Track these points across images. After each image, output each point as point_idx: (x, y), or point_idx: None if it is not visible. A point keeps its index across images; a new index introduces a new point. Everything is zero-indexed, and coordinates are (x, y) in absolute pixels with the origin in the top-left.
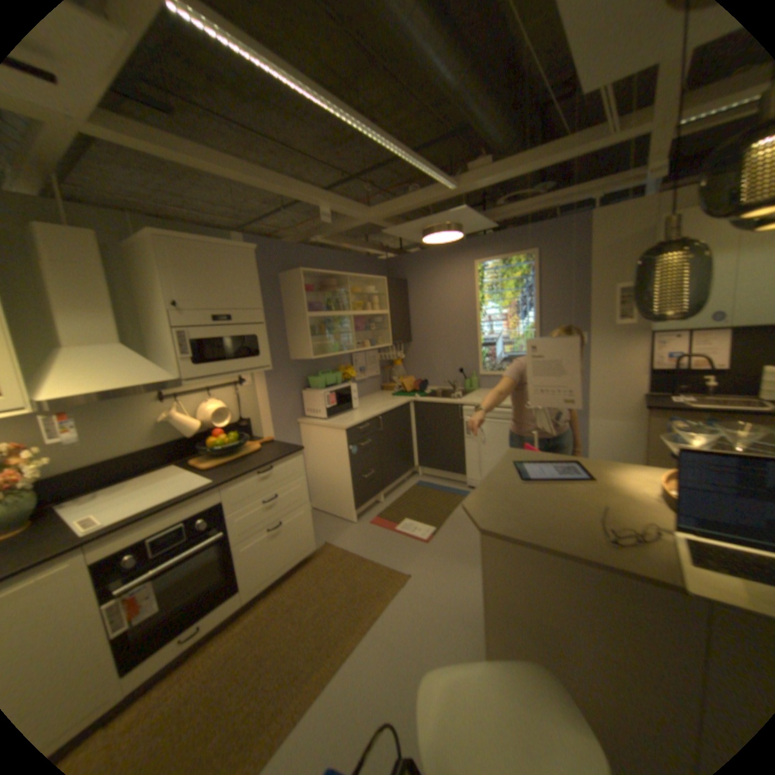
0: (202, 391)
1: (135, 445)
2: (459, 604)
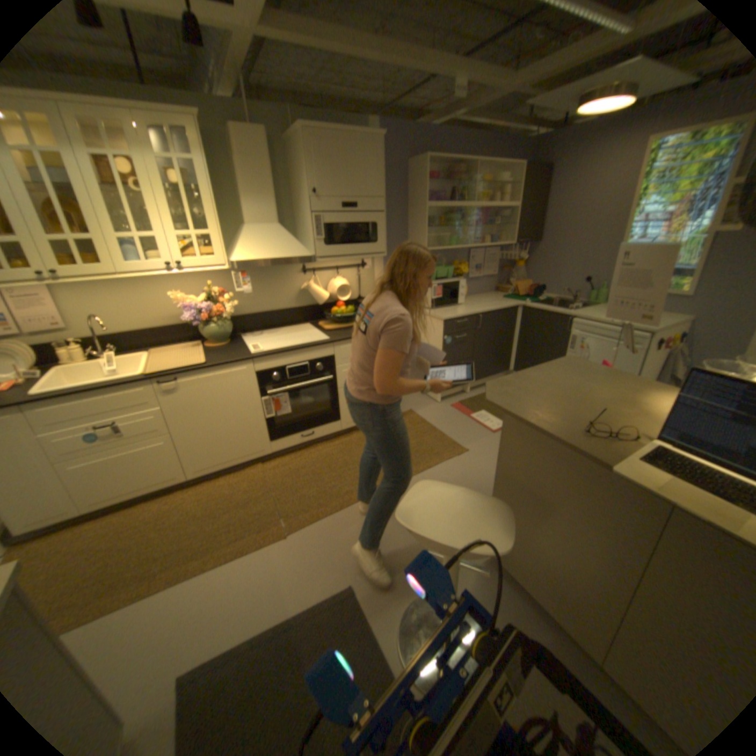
0: (332, 270)
1: (285, 304)
2: None
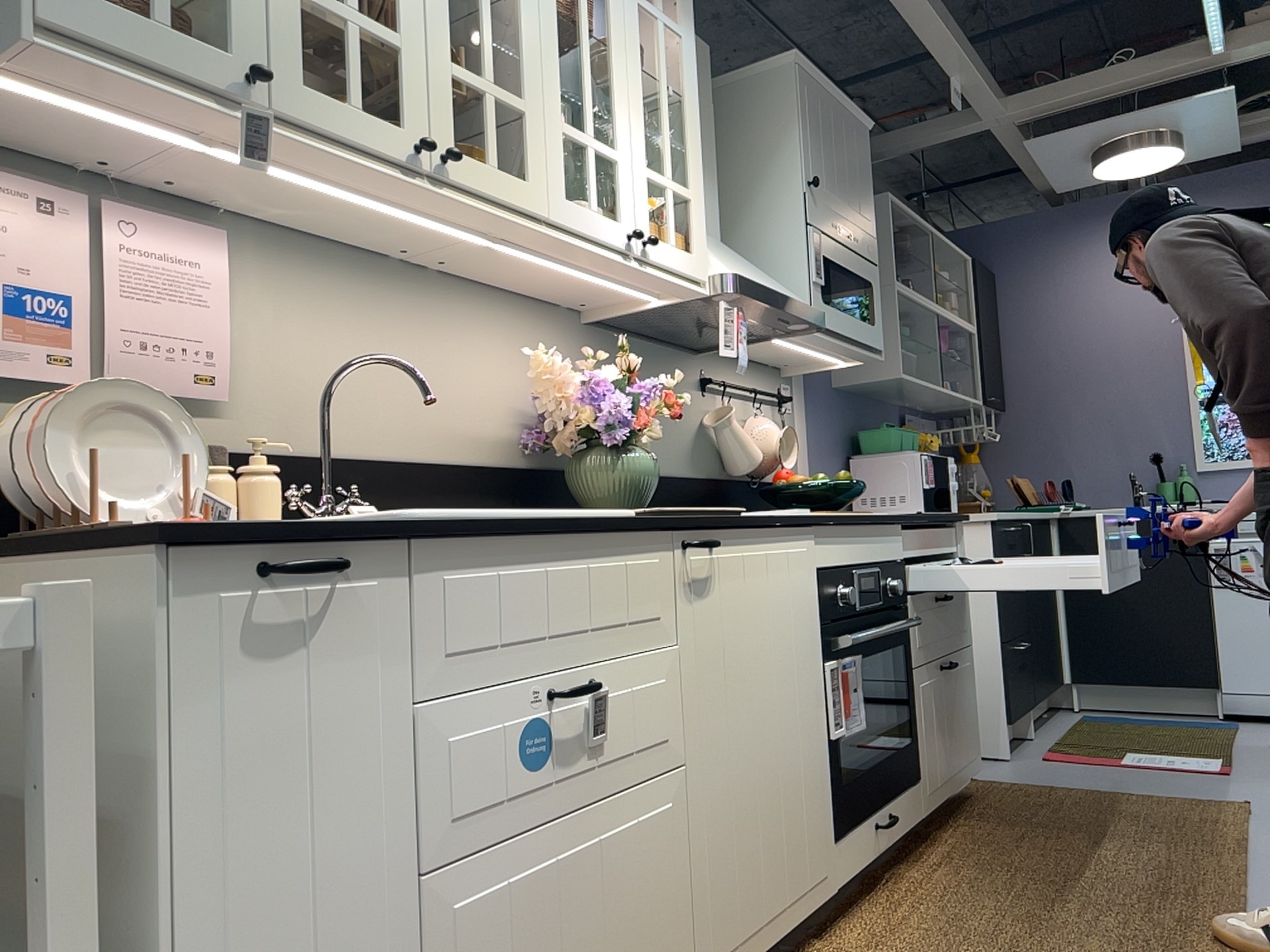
0: (744, 394)
1: (677, 459)
2: None
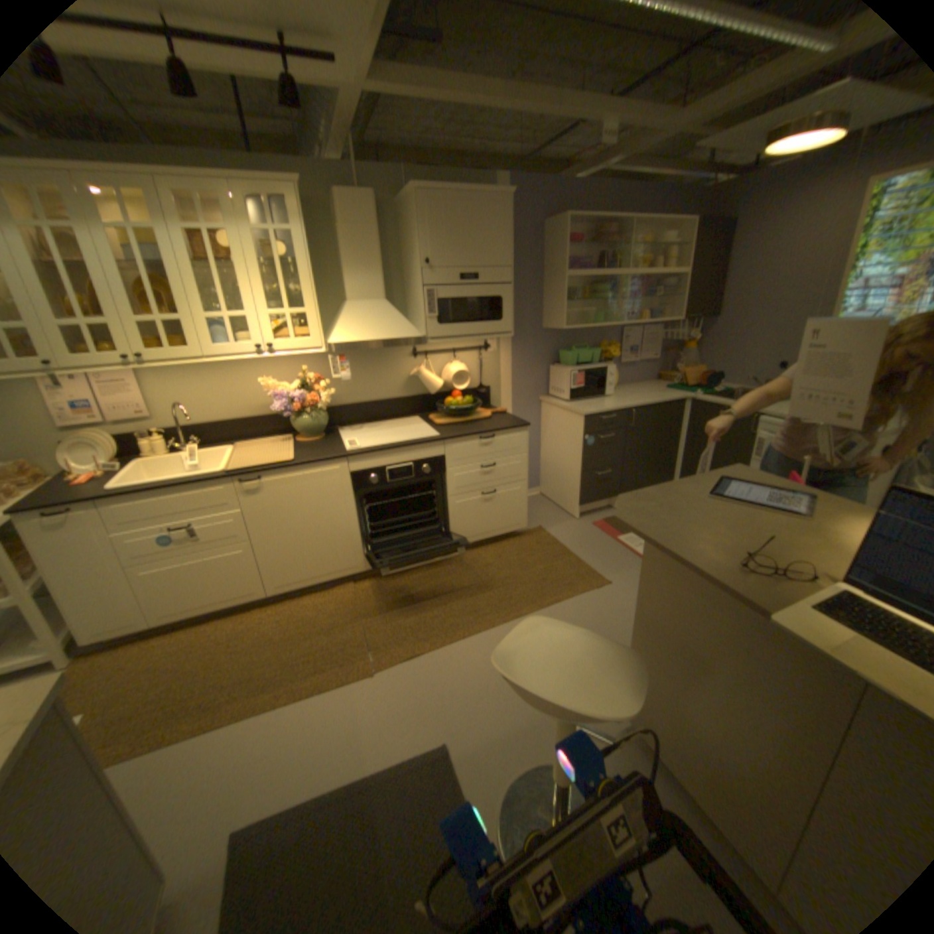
0: (448, 352)
1: (391, 393)
2: None
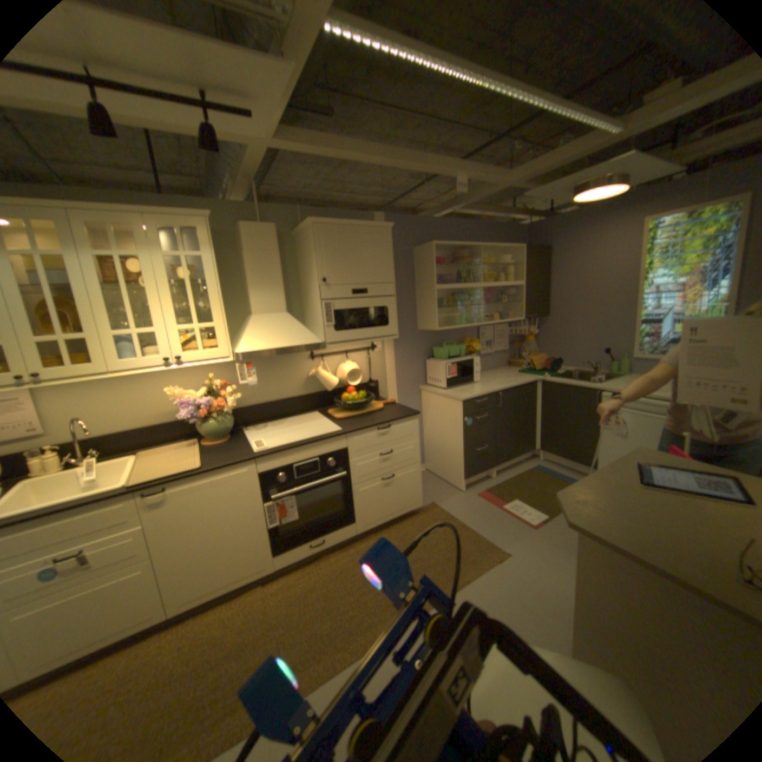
0: (341, 354)
1: (292, 391)
2: (561, 598)
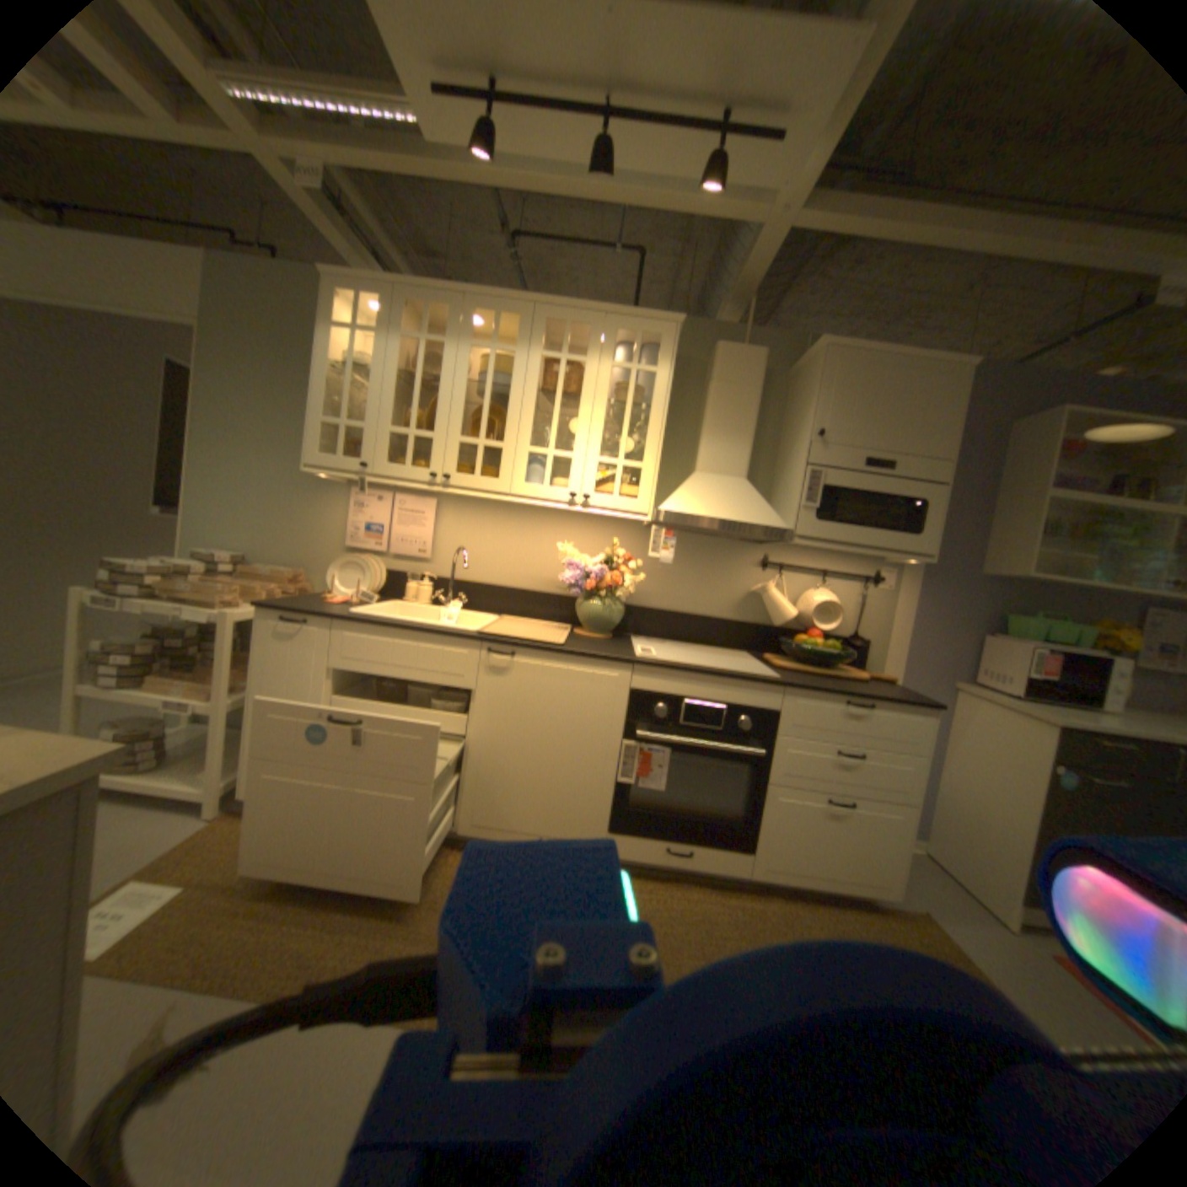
0: (814, 573)
1: (715, 608)
2: None
